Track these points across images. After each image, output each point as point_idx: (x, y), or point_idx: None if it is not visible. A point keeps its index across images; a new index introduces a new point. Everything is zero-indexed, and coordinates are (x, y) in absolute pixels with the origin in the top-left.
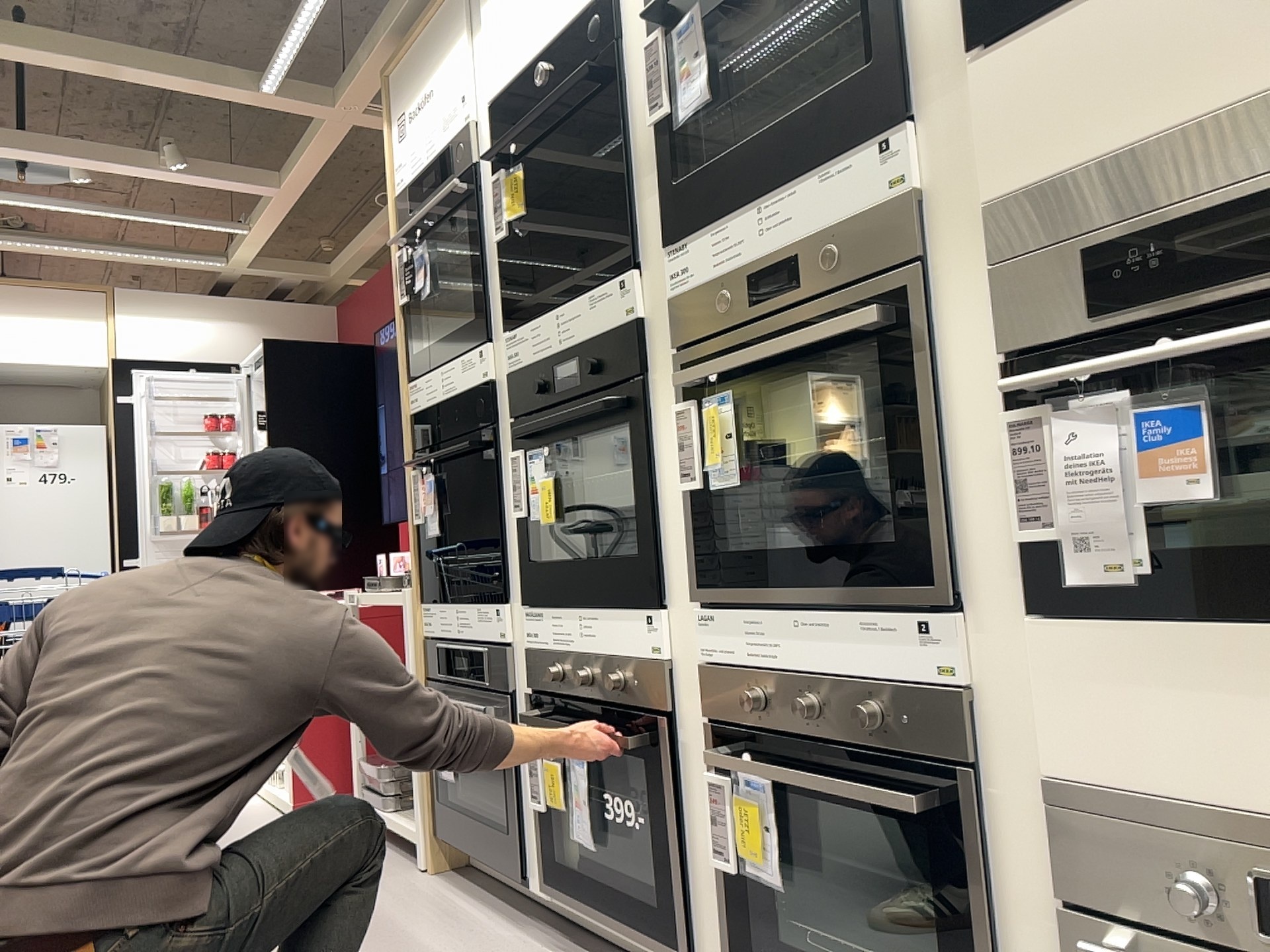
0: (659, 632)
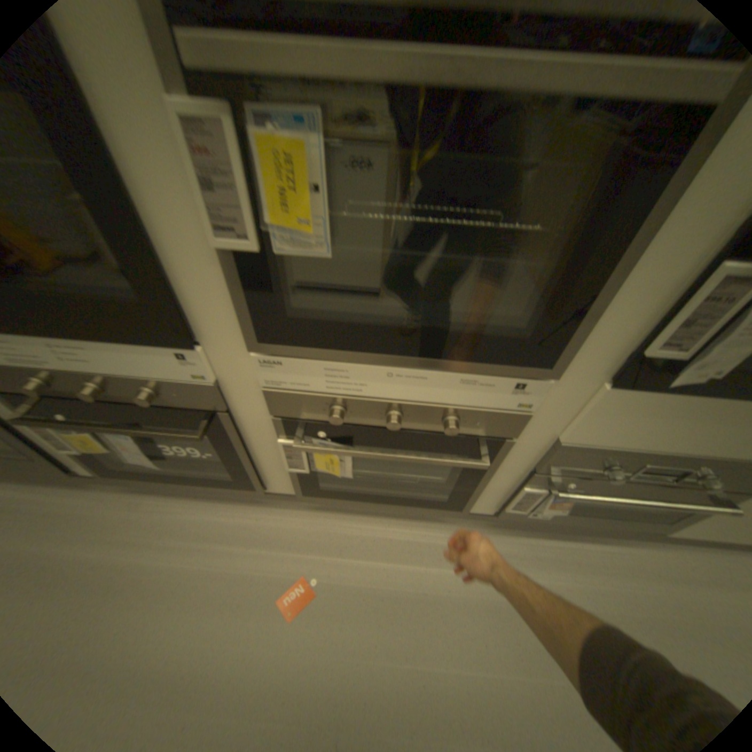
0: (197, 364)
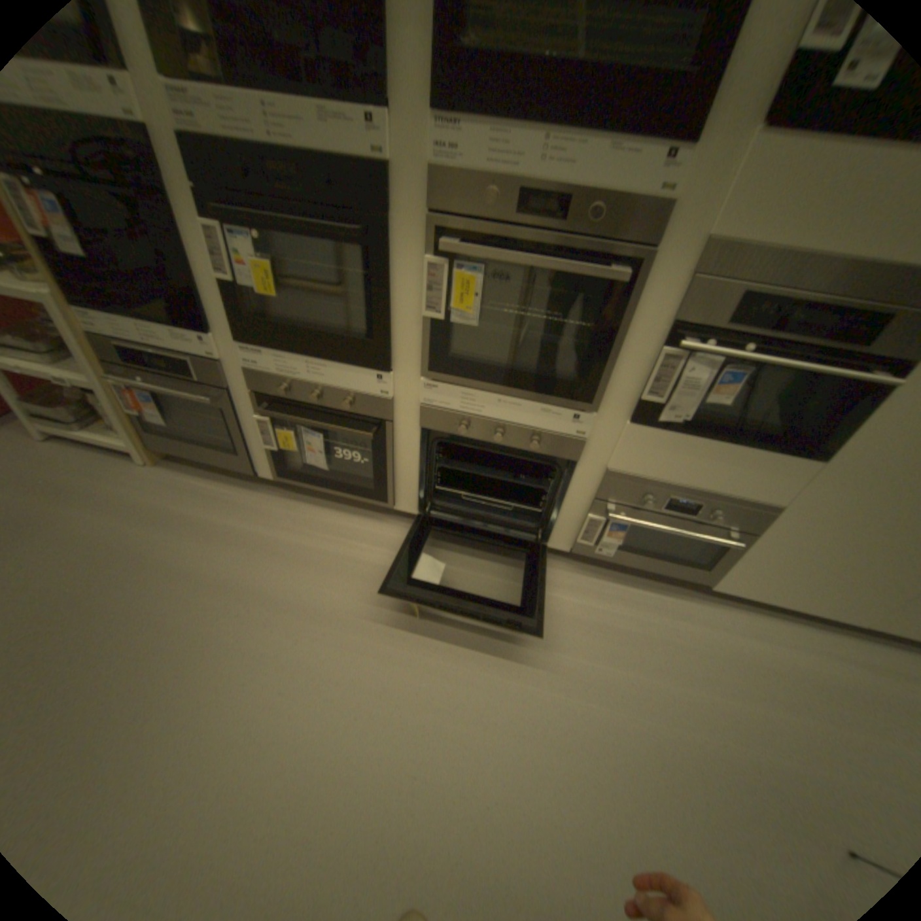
0: (388, 386)
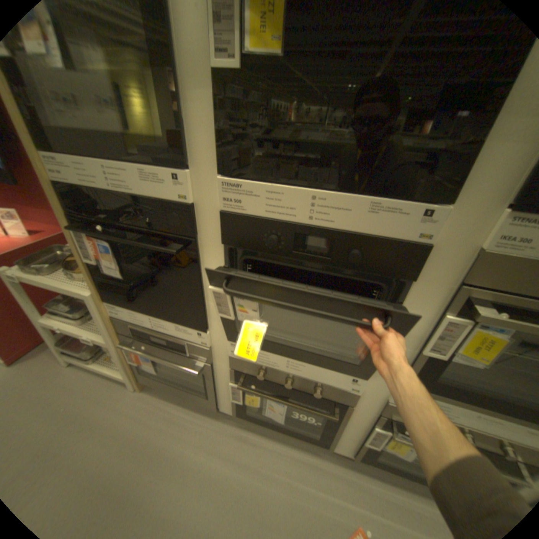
0: (362, 386)
